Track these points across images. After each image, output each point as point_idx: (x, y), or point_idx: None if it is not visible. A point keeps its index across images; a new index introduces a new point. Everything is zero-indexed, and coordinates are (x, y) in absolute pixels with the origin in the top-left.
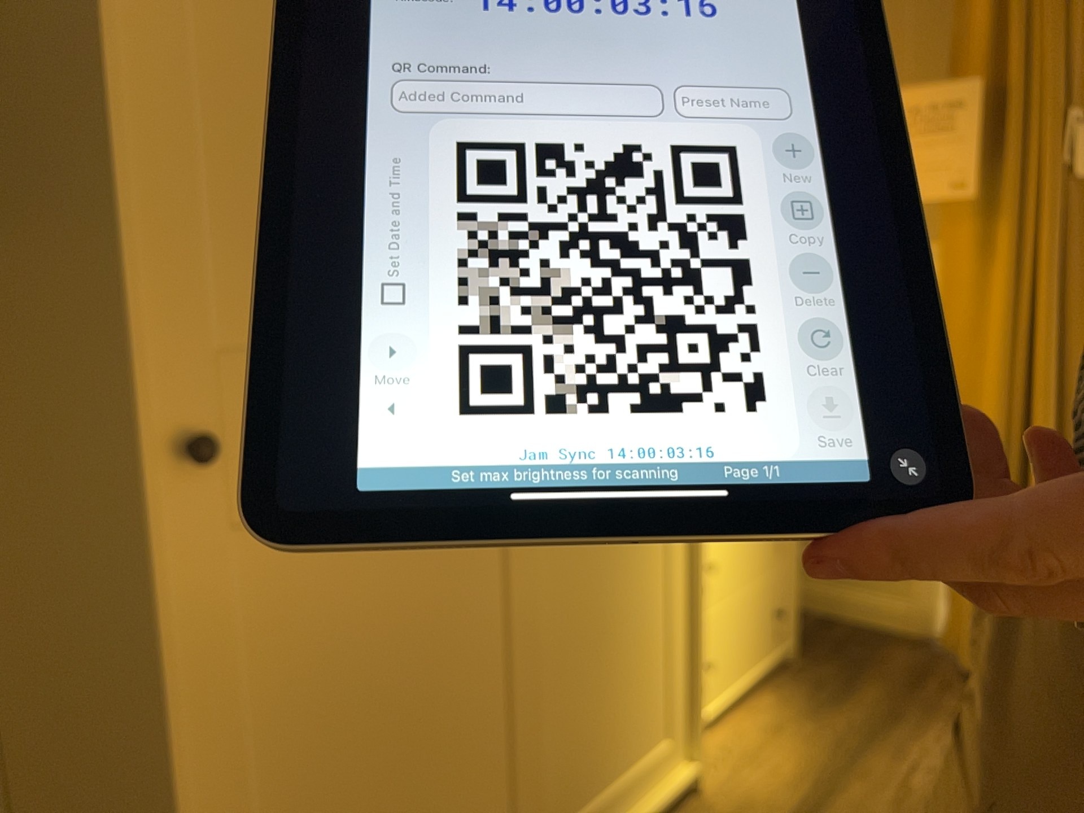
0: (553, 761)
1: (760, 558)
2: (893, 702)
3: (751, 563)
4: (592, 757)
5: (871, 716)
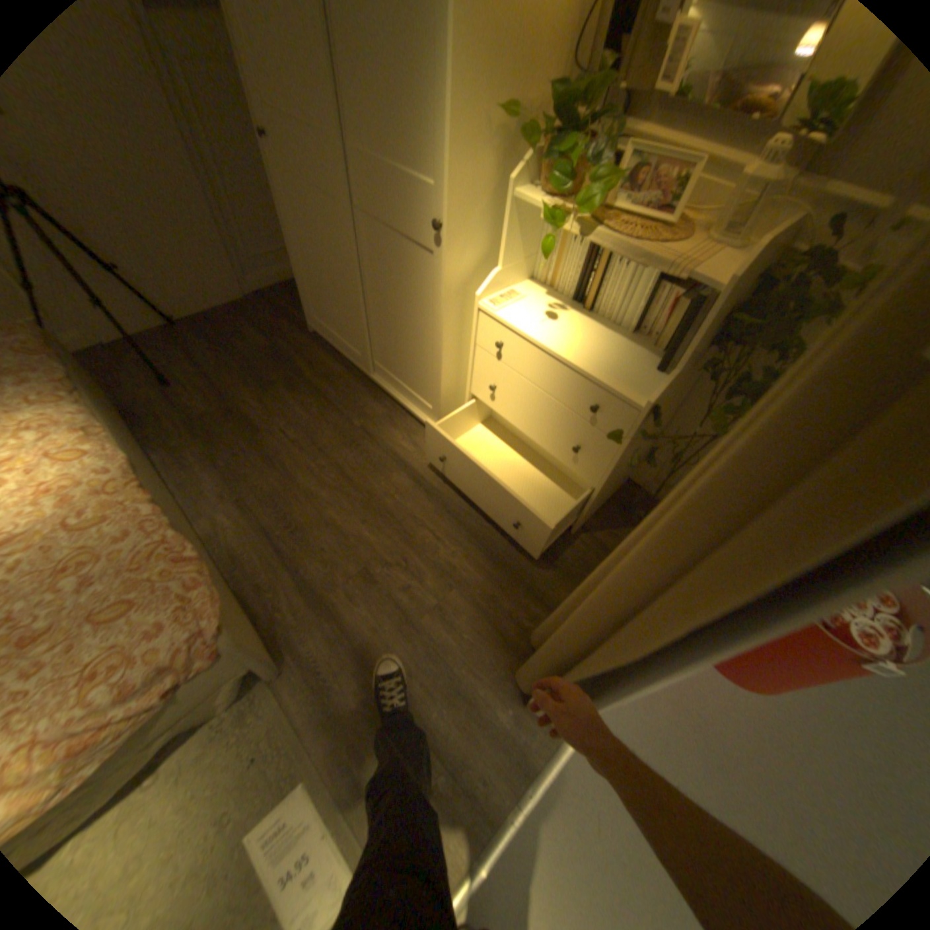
0: (379, 345)
1: (554, 447)
2: (507, 568)
3: (544, 439)
4: (395, 365)
5: (492, 546)
